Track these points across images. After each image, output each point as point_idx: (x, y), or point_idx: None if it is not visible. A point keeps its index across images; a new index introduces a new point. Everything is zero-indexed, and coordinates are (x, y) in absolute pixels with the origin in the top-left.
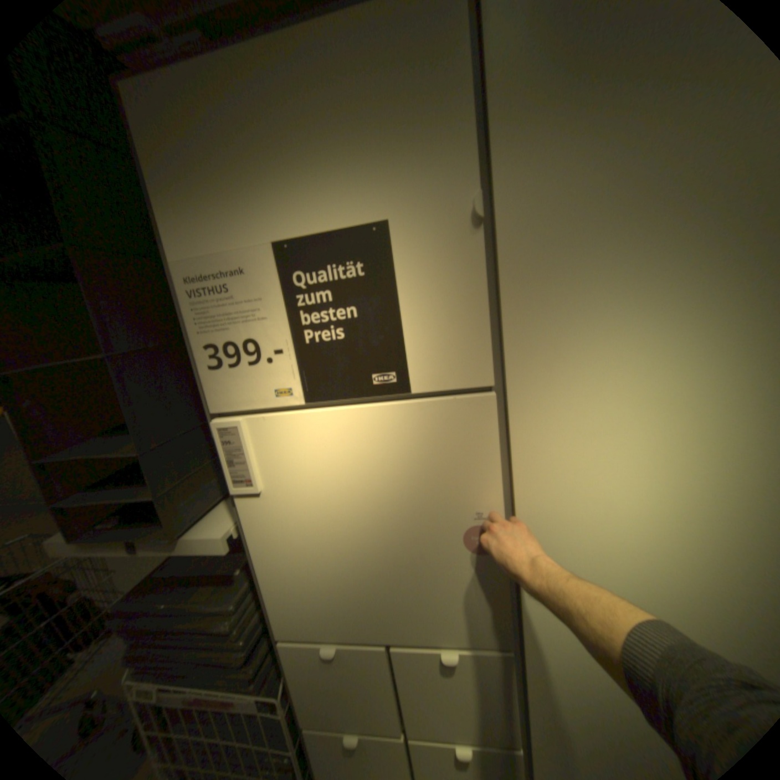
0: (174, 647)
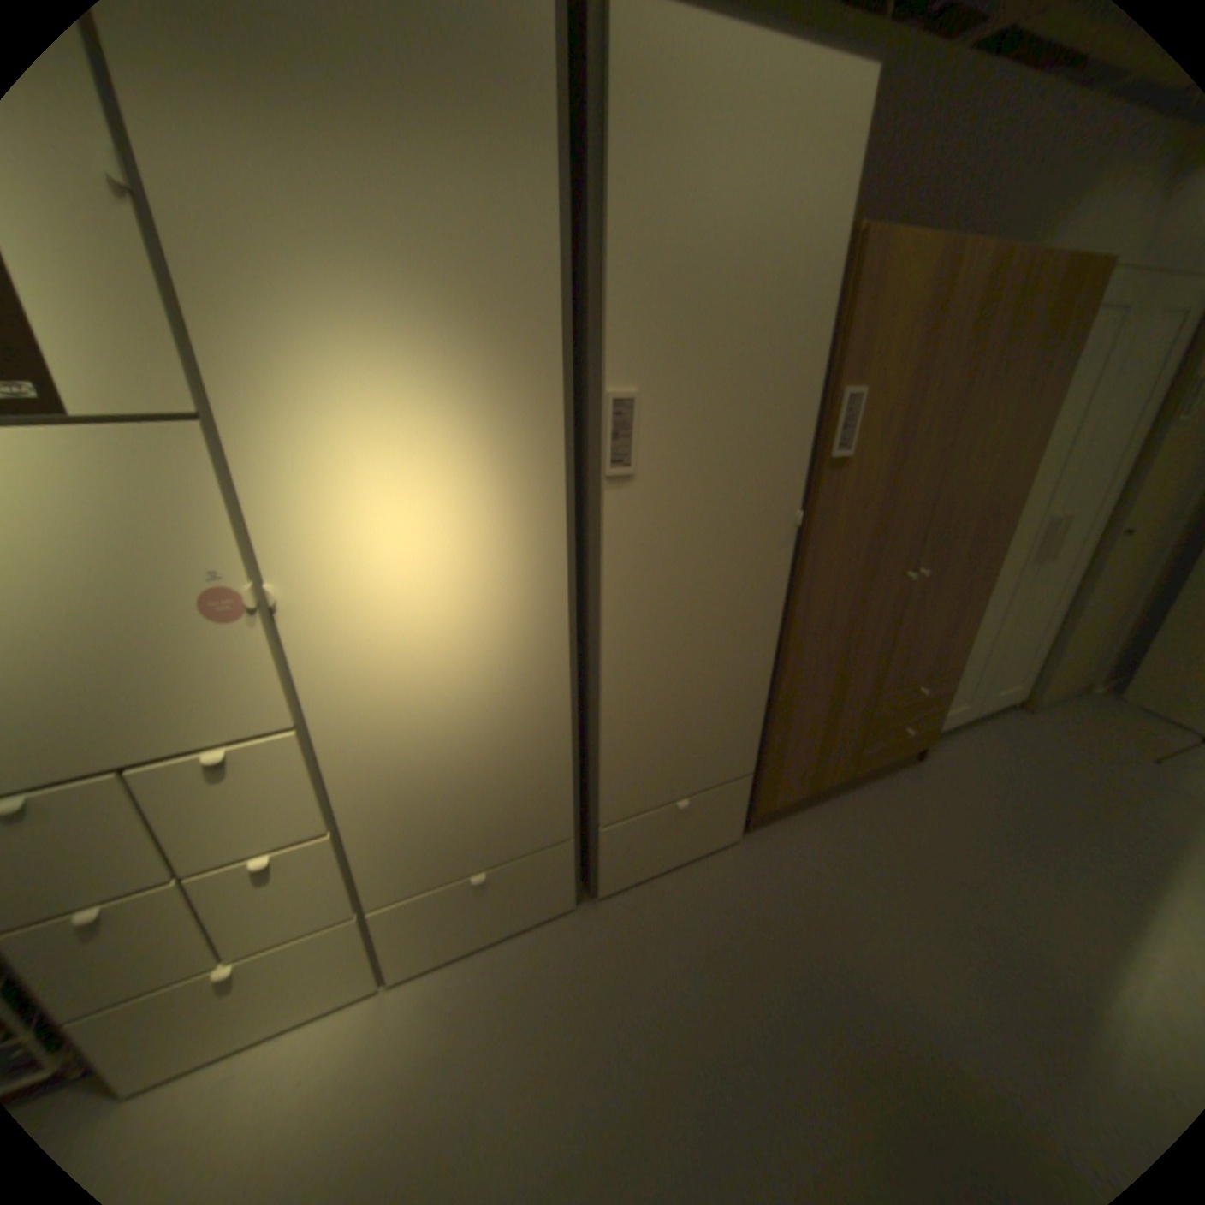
0: None
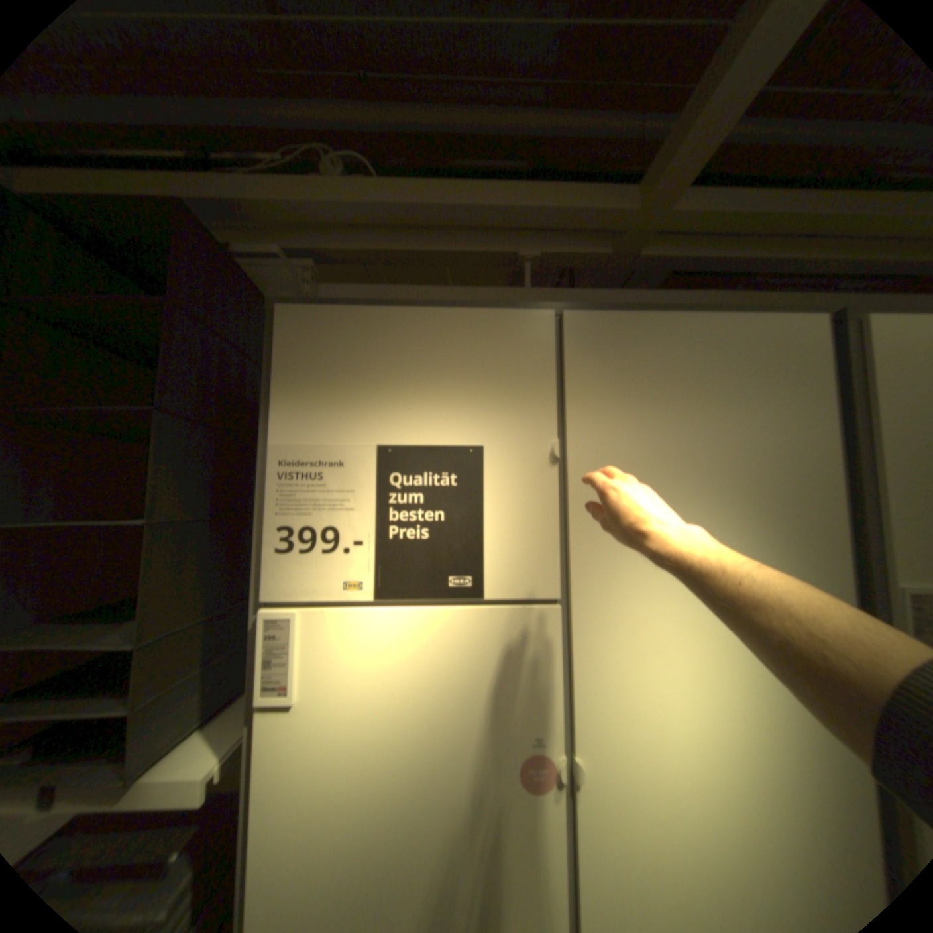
0: None
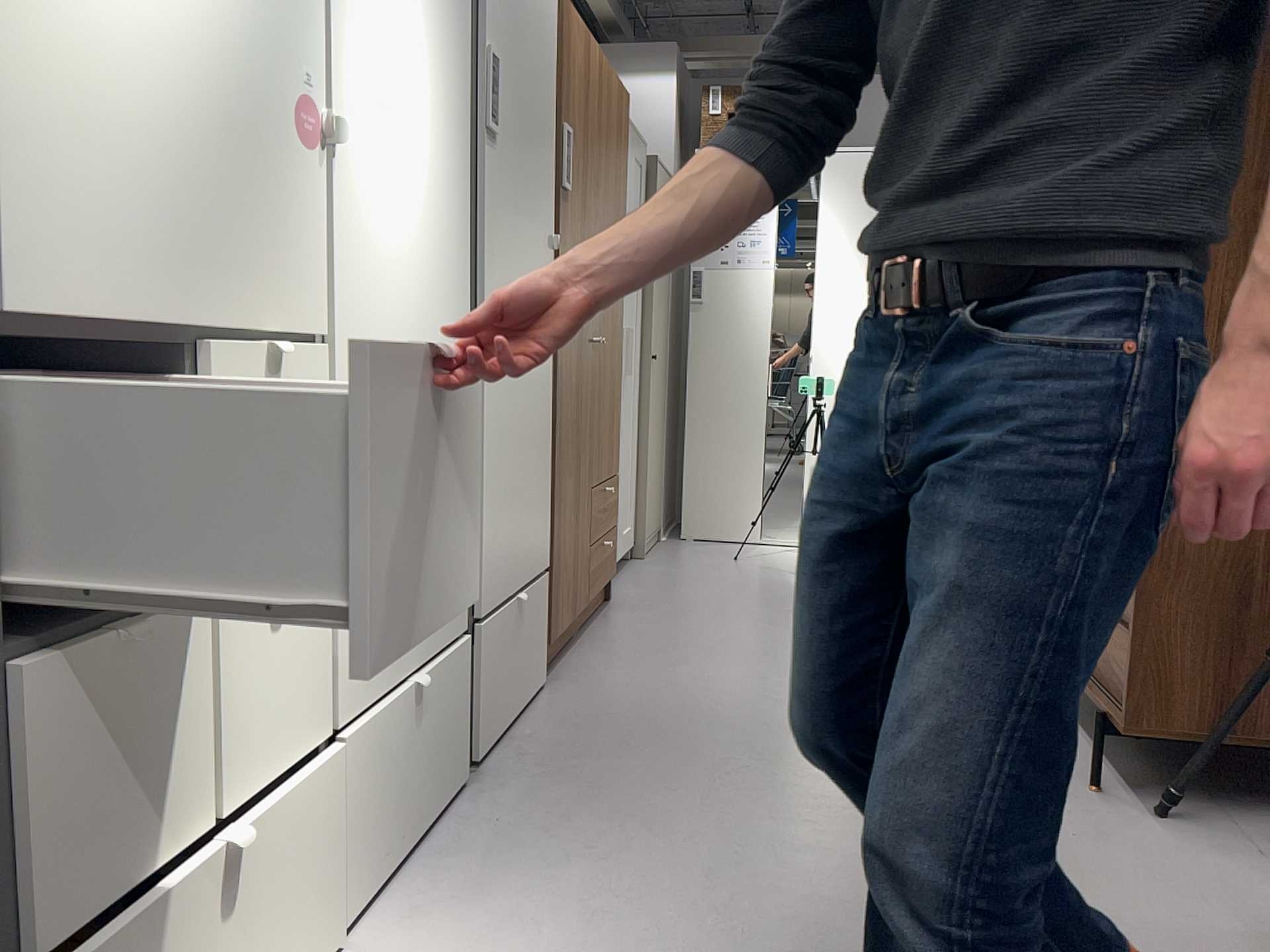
0: None
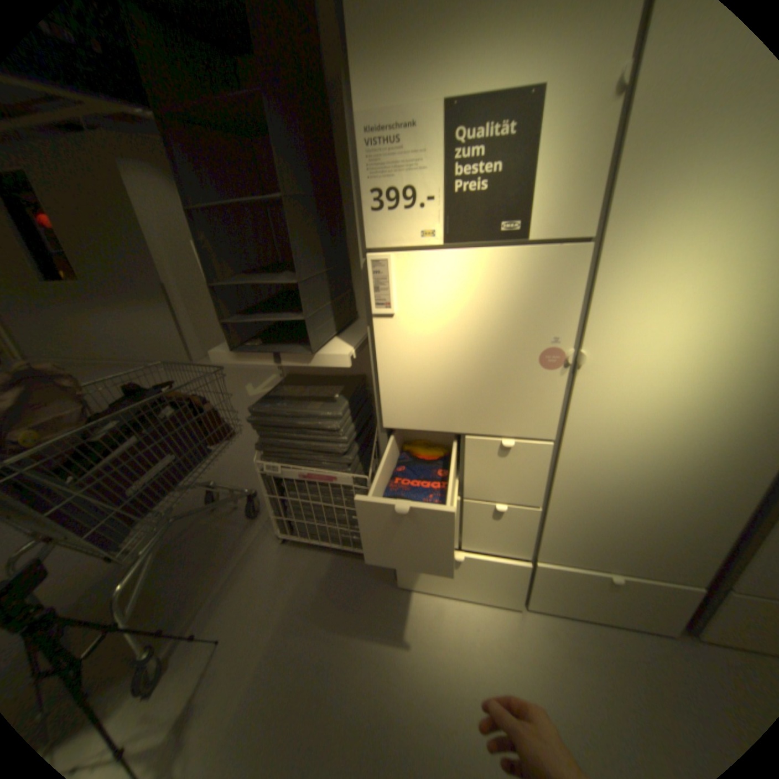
0: (294, 440)
